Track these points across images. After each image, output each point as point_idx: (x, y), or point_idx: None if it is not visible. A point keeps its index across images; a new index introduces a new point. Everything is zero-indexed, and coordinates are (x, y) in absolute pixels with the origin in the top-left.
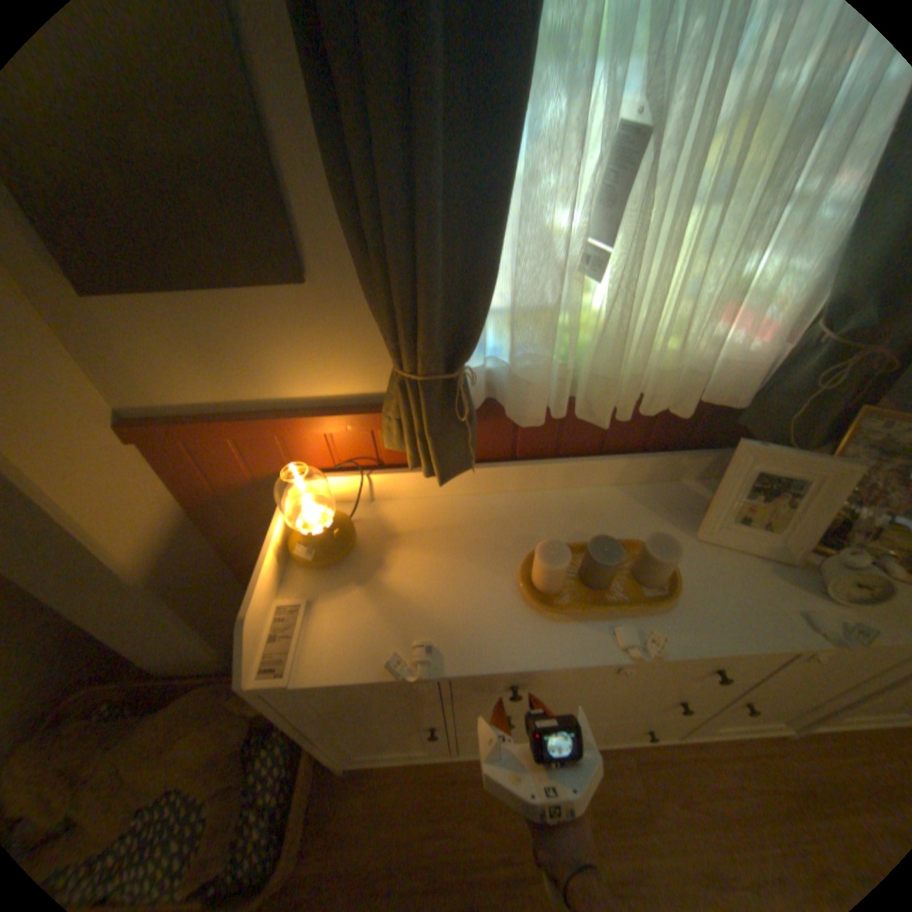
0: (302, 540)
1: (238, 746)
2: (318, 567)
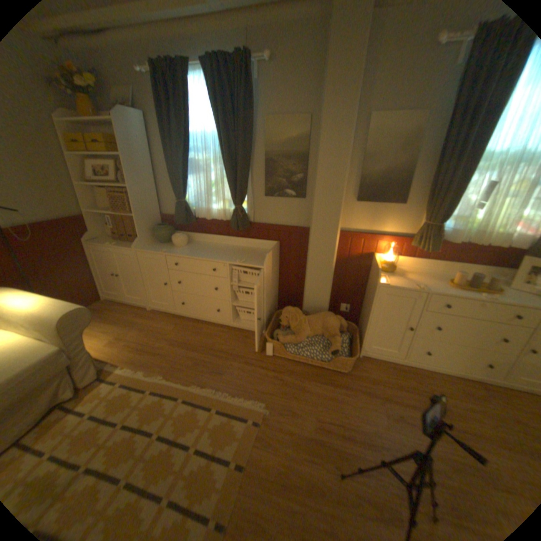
0: (385, 263)
1: (339, 328)
2: (388, 270)
